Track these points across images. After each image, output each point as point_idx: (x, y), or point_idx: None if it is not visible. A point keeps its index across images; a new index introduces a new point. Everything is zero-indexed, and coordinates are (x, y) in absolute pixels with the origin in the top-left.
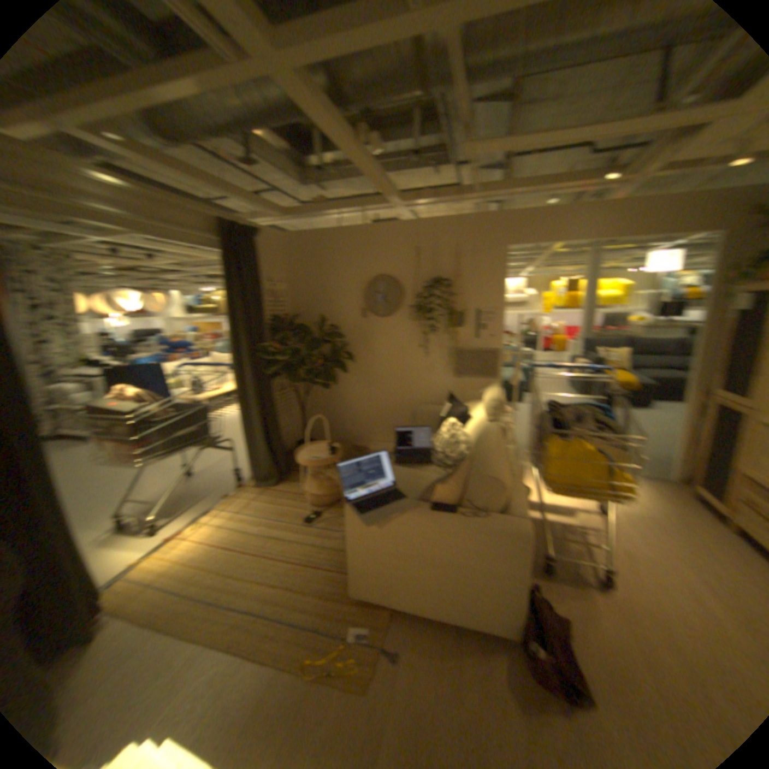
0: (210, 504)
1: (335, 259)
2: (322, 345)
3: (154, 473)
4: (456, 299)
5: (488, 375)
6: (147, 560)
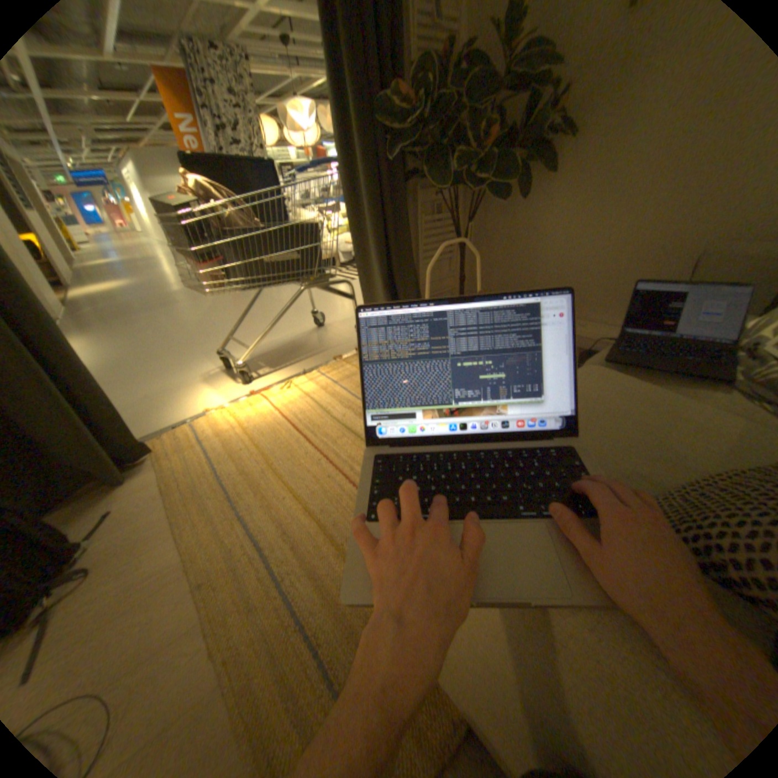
0: (322, 363)
1: None
2: (513, 95)
3: (297, 318)
4: None
5: None
6: (225, 410)
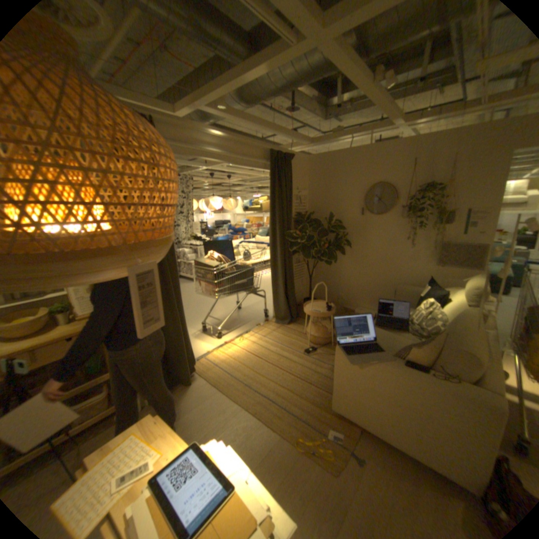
0: (251, 328)
1: (346, 172)
2: (330, 234)
3: (223, 304)
4: (450, 200)
5: (475, 267)
6: (218, 351)
